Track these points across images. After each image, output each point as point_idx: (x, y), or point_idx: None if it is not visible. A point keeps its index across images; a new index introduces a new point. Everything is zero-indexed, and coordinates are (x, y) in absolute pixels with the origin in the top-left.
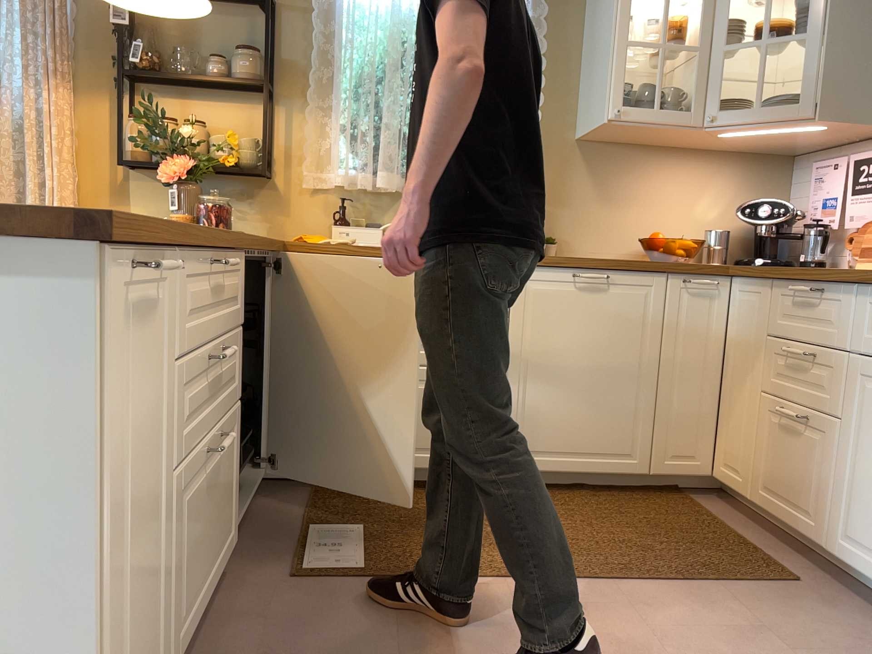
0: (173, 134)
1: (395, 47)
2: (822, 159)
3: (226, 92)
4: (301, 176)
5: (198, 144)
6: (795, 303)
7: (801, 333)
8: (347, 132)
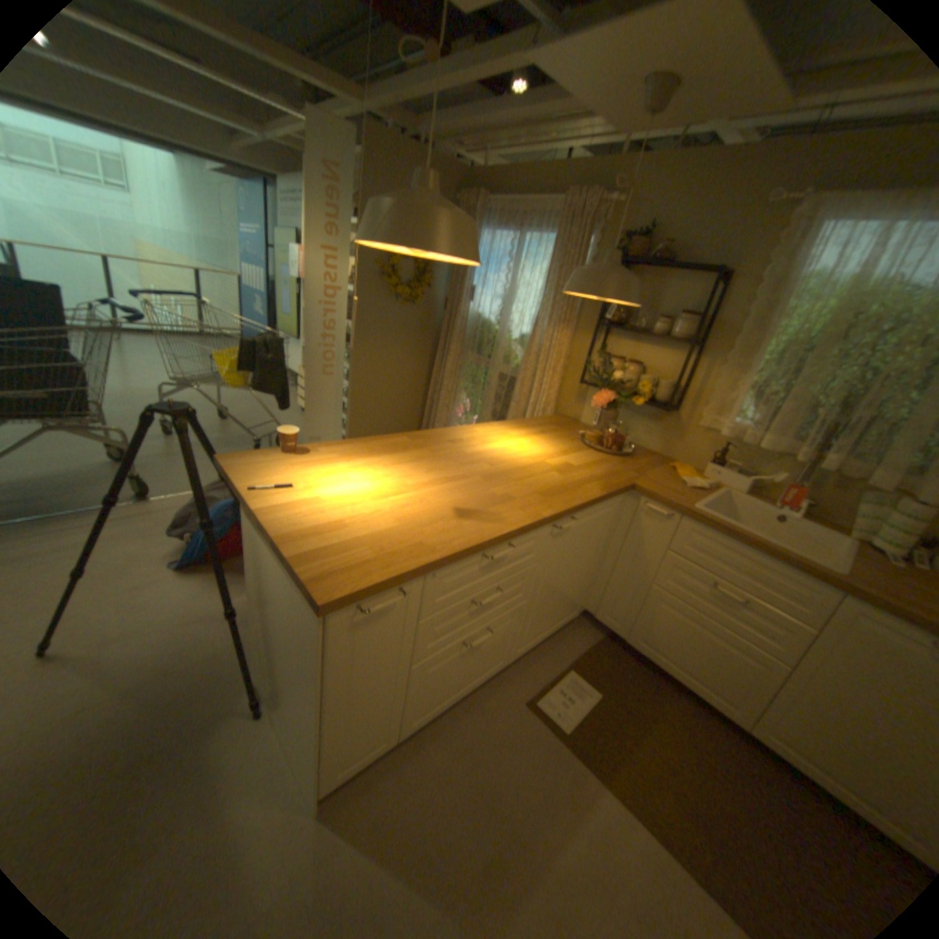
0: (610, 373)
1: (838, 322)
2: None
3: (667, 339)
4: (701, 414)
5: (625, 382)
6: None
7: None
8: (755, 390)
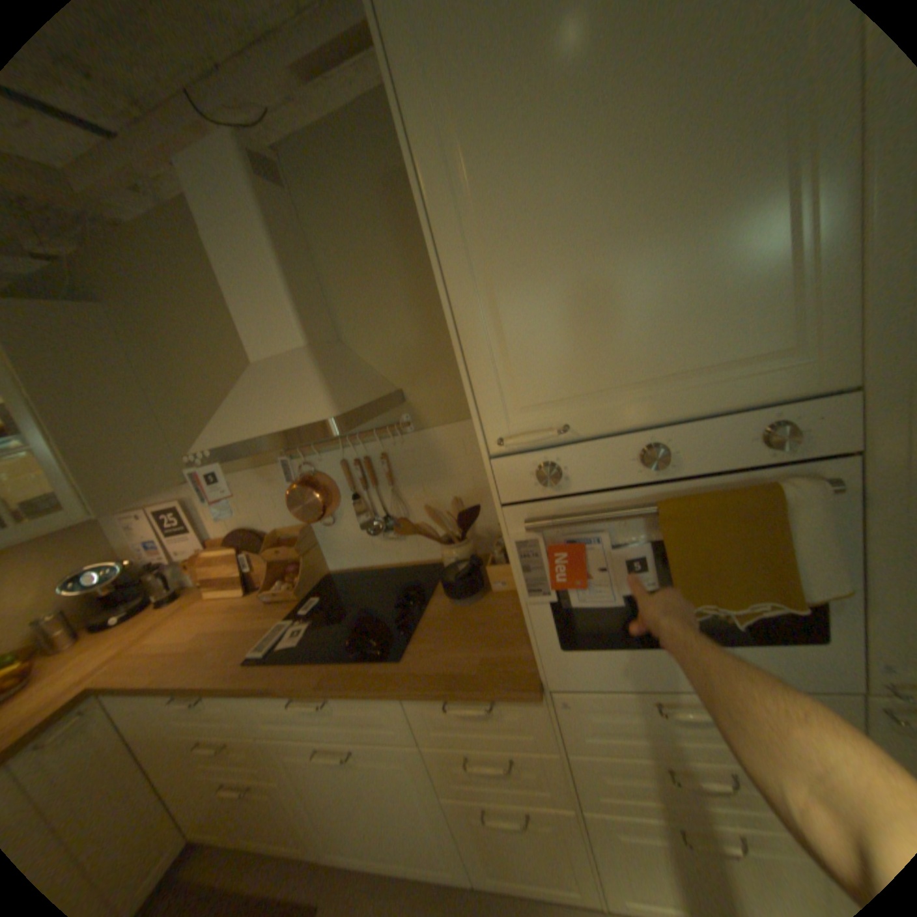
0: None
1: None
2: (117, 508)
3: None
4: None
5: None
6: (178, 710)
7: (200, 732)
8: None
